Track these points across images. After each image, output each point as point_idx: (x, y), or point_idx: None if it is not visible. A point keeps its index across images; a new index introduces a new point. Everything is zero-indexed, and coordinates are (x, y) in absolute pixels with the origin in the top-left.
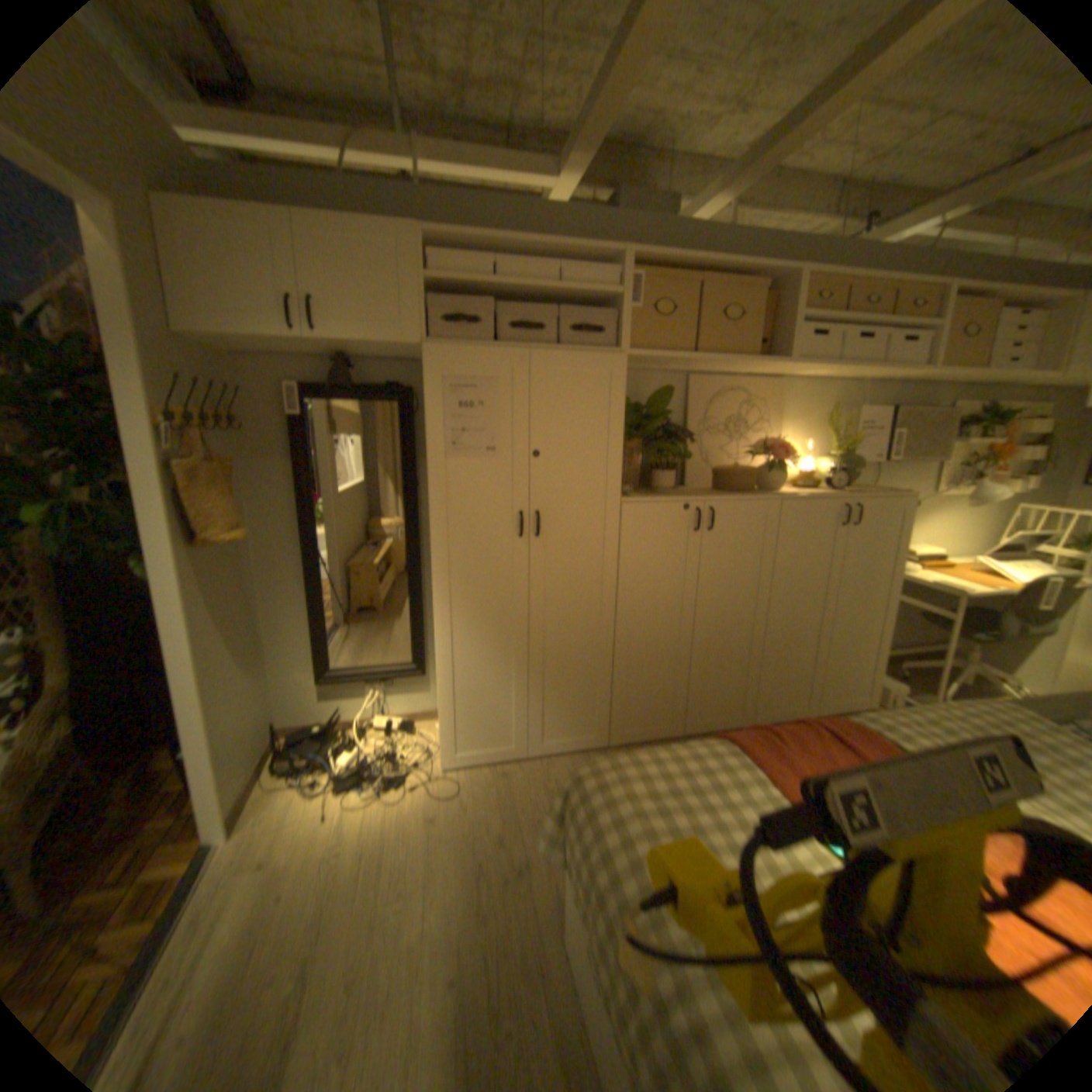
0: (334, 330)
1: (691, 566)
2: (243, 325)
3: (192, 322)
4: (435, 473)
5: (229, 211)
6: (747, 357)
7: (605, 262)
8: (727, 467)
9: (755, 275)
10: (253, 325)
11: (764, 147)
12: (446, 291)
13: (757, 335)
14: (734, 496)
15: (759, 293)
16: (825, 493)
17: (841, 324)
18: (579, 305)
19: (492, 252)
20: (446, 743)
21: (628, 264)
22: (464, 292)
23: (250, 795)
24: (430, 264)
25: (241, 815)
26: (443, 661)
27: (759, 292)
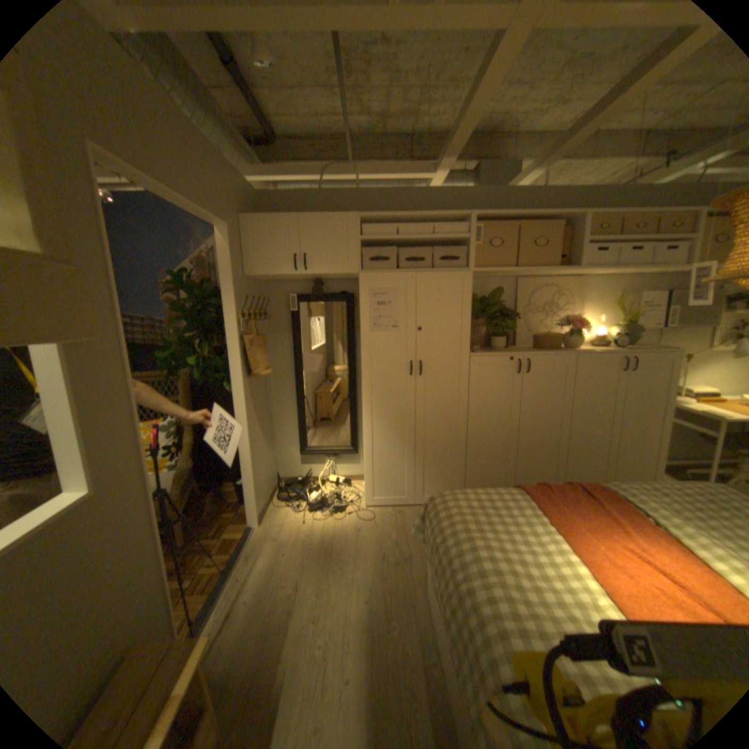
0: (316, 270)
1: (517, 395)
2: (274, 271)
3: (252, 271)
4: (364, 341)
5: (270, 219)
6: (550, 268)
7: (460, 221)
8: (543, 334)
9: (556, 218)
10: (279, 271)
11: (558, 145)
12: (371, 245)
13: (558, 253)
14: (544, 352)
15: (559, 228)
16: (611, 350)
17: (618, 242)
18: (445, 245)
19: (396, 222)
20: (368, 491)
21: (472, 222)
22: (381, 244)
23: (268, 509)
24: (363, 233)
25: (264, 517)
26: (367, 444)
27: (559, 227)
